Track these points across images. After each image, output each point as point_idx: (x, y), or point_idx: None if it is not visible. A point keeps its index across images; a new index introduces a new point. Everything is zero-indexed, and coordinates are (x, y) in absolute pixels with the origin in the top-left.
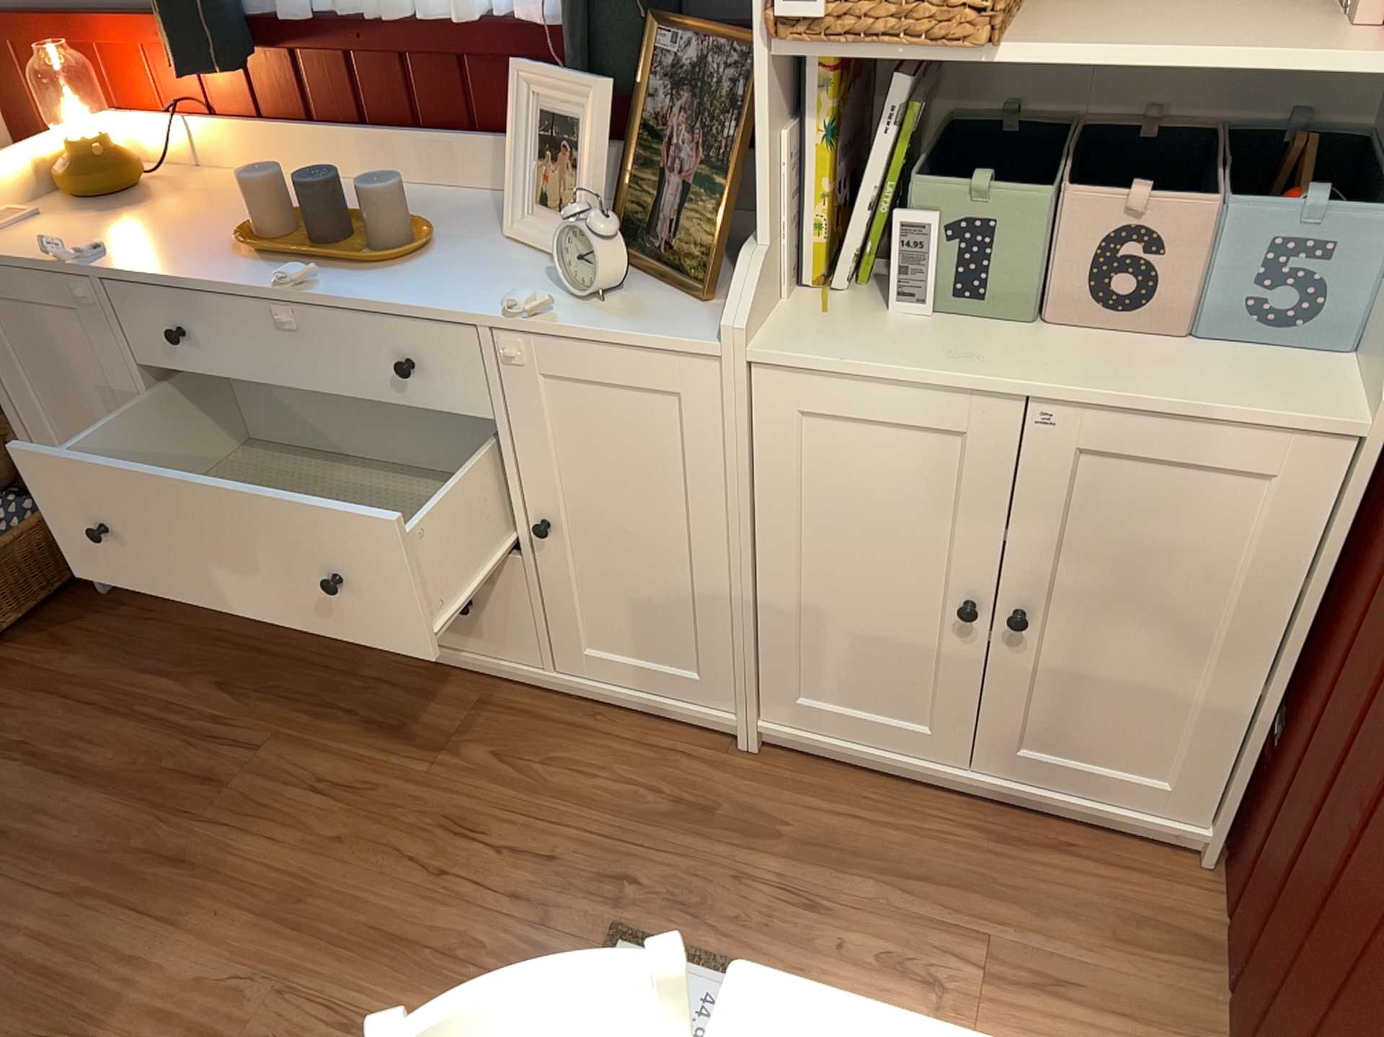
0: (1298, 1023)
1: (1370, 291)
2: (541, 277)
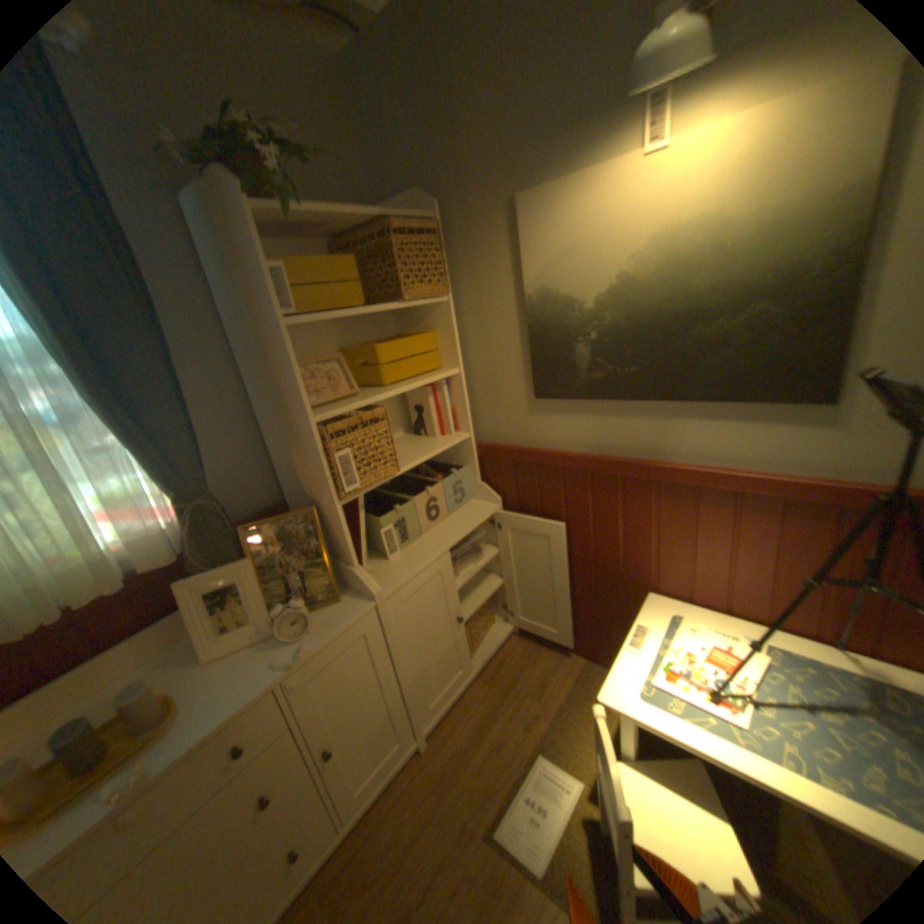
0: (594, 615)
1: (472, 482)
2: (254, 656)
